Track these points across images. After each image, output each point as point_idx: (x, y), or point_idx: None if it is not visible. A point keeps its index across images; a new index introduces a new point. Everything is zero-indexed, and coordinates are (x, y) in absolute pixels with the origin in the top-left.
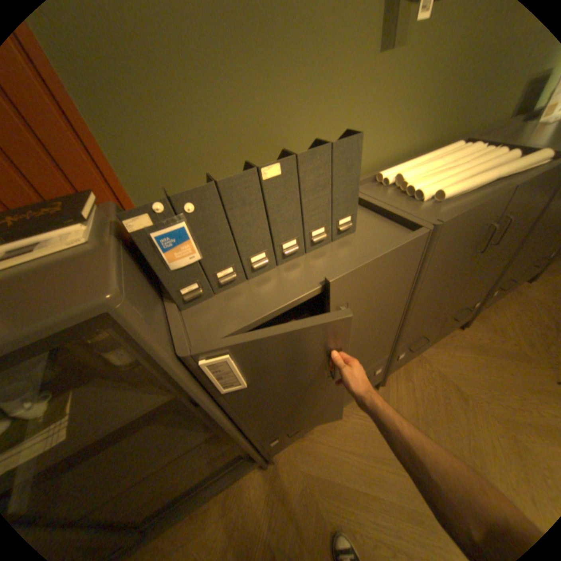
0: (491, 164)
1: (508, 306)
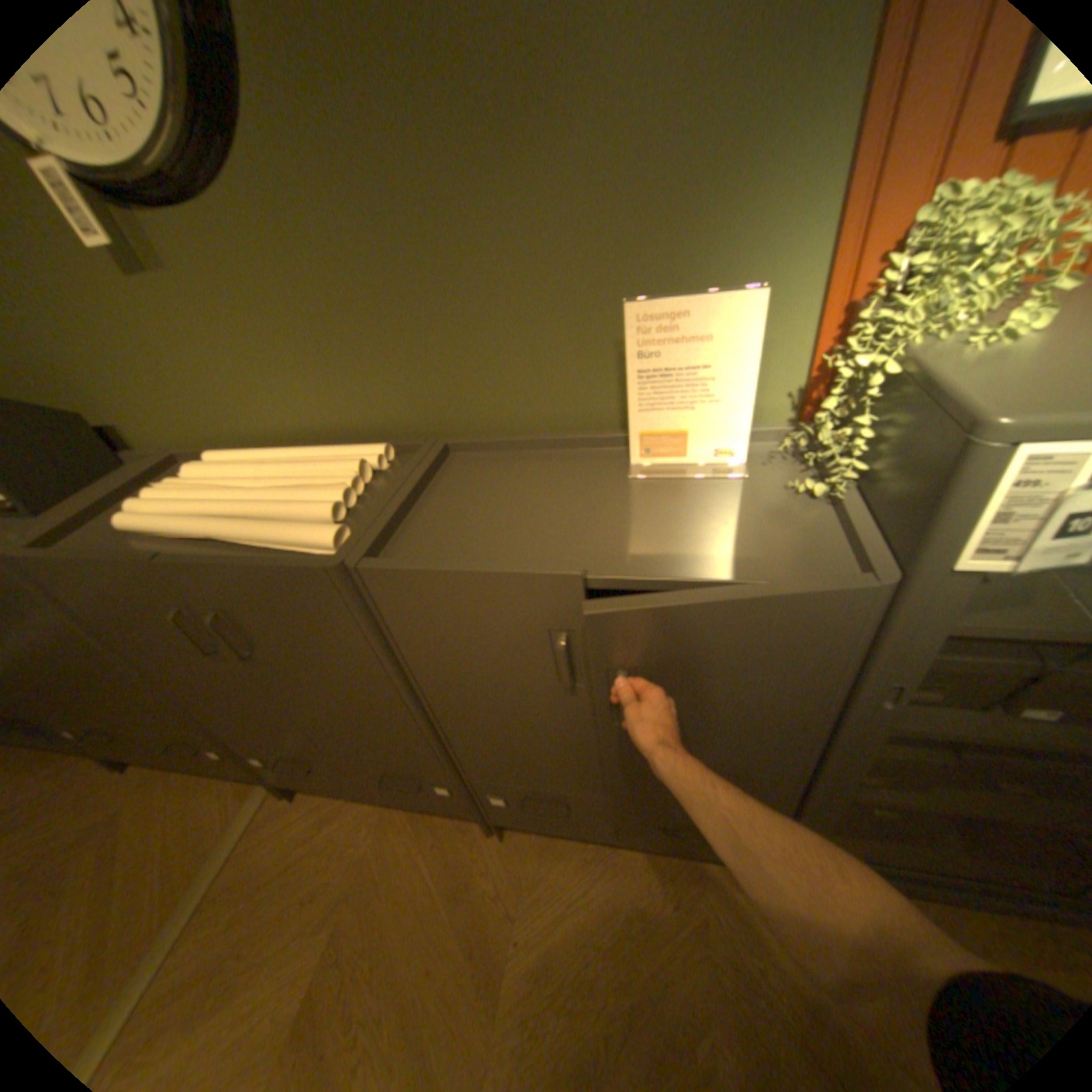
0: (243, 510)
1: (626, 879)
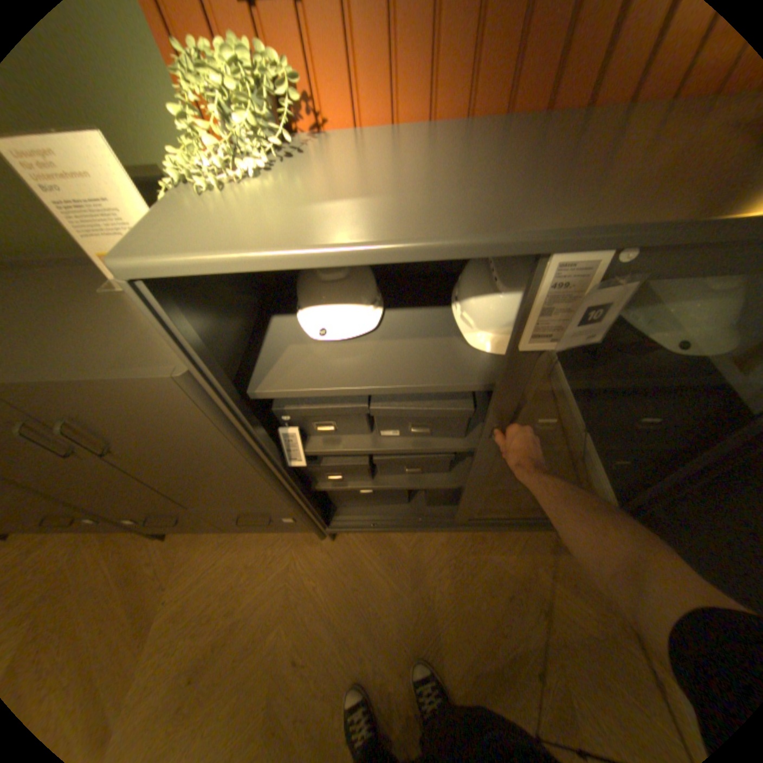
0: None
1: (243, 550)
